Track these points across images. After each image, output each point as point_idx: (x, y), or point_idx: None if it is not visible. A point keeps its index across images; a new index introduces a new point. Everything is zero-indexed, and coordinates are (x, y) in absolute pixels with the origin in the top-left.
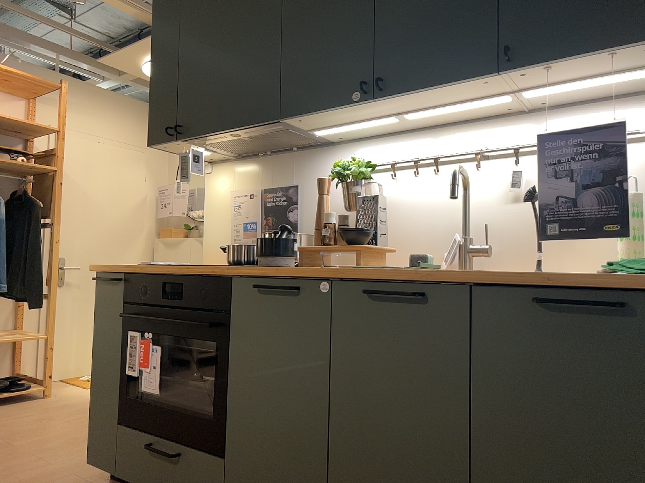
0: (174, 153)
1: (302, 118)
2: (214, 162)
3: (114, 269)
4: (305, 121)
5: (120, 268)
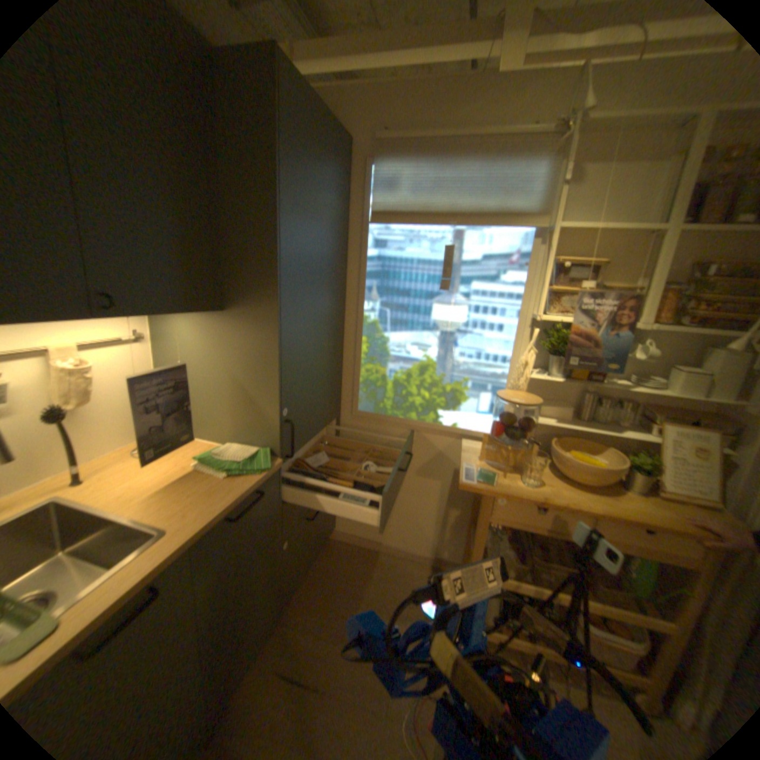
0: None
1: None
2: None
3: None
4: None
5: None
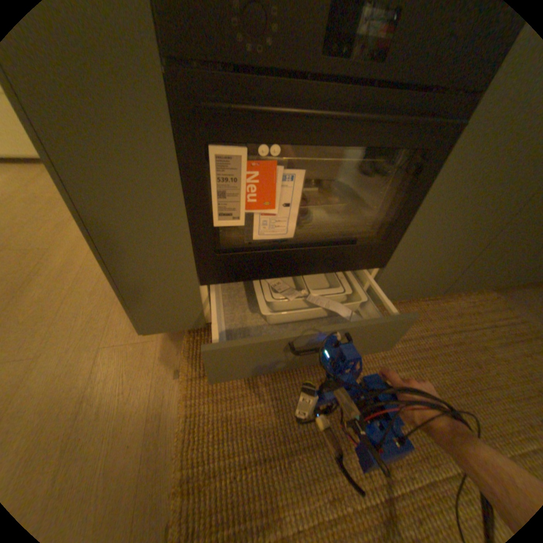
0: None
1: None
2: None
3: None
4: None
5: None
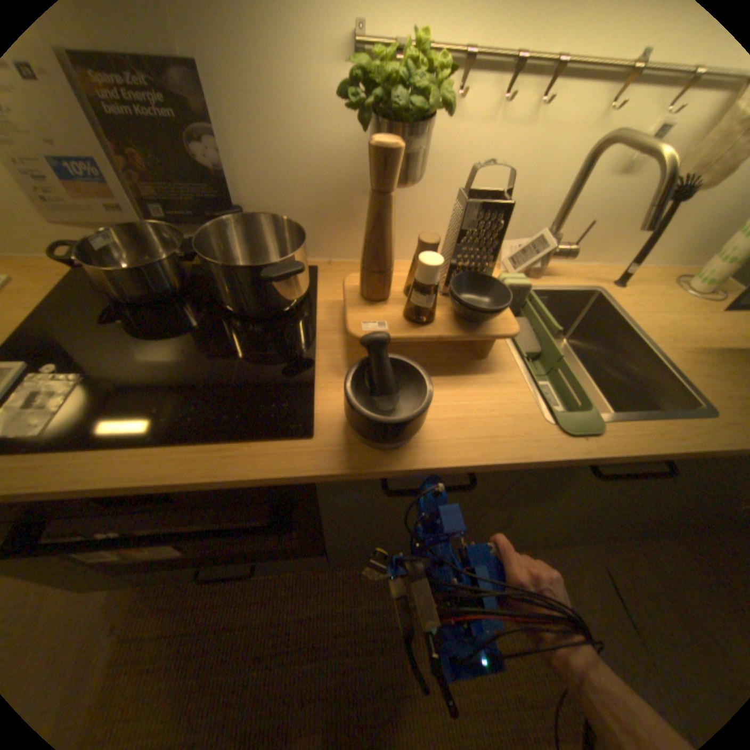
0: None
1: None
2: None
3: None
4: None
5: None
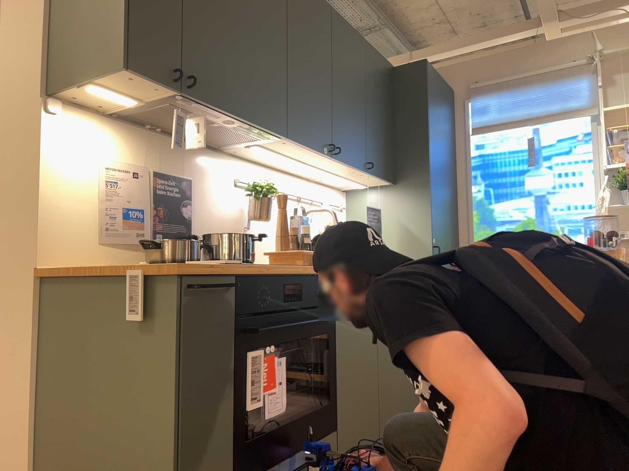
0: (95, 80)
1: (287, 142)
2: (60, 99)
3: (223, 271)
4: (280, 142)
5: (237, 269)
